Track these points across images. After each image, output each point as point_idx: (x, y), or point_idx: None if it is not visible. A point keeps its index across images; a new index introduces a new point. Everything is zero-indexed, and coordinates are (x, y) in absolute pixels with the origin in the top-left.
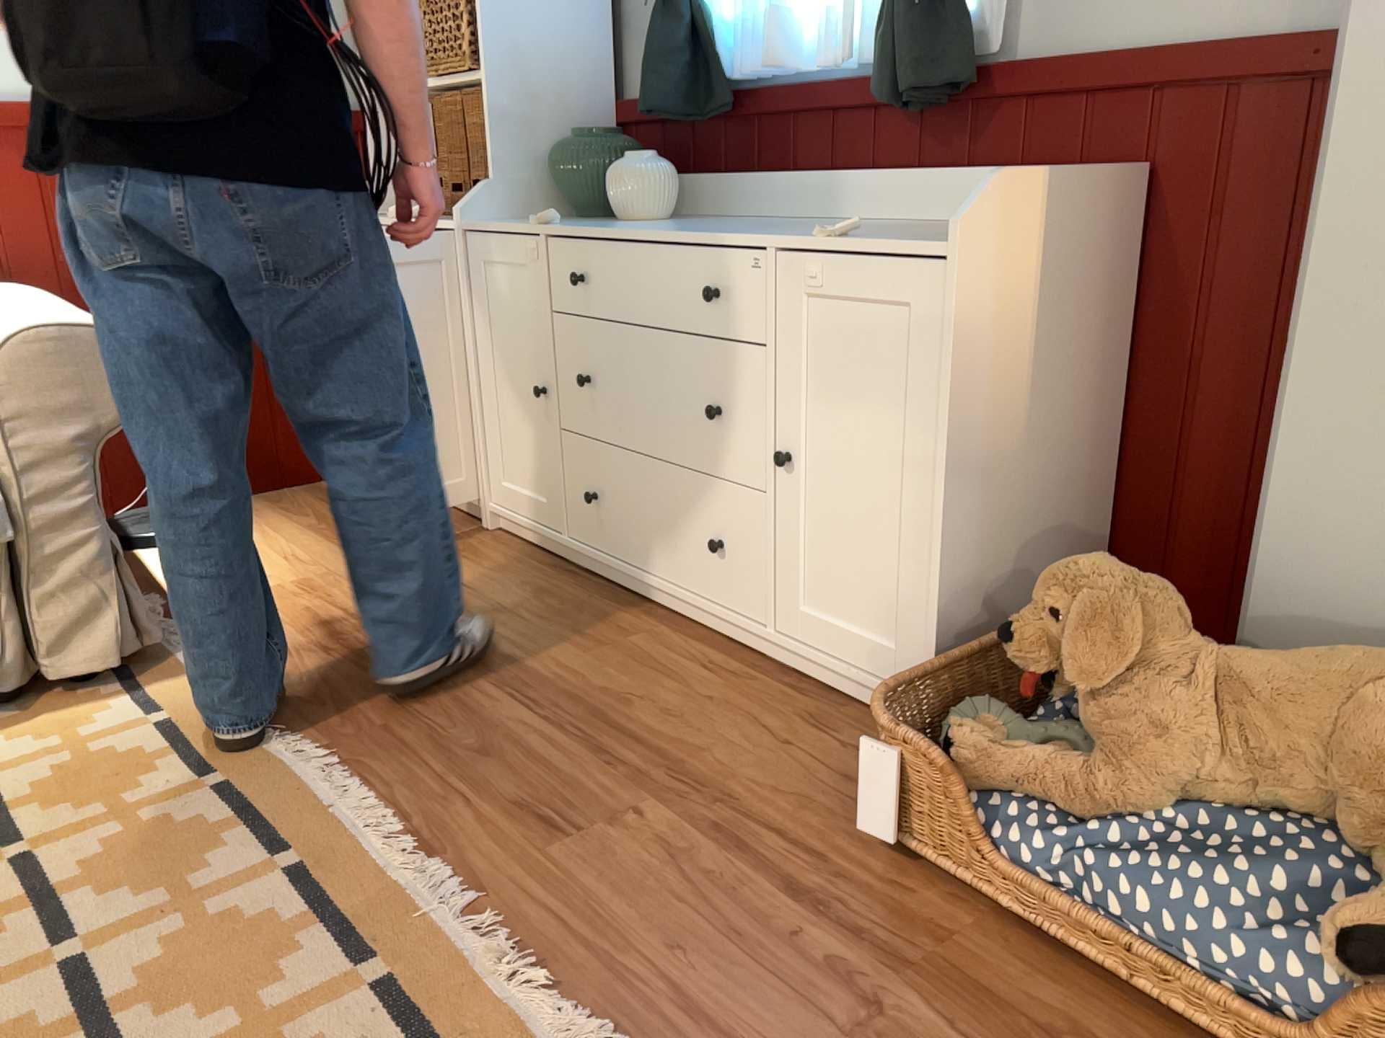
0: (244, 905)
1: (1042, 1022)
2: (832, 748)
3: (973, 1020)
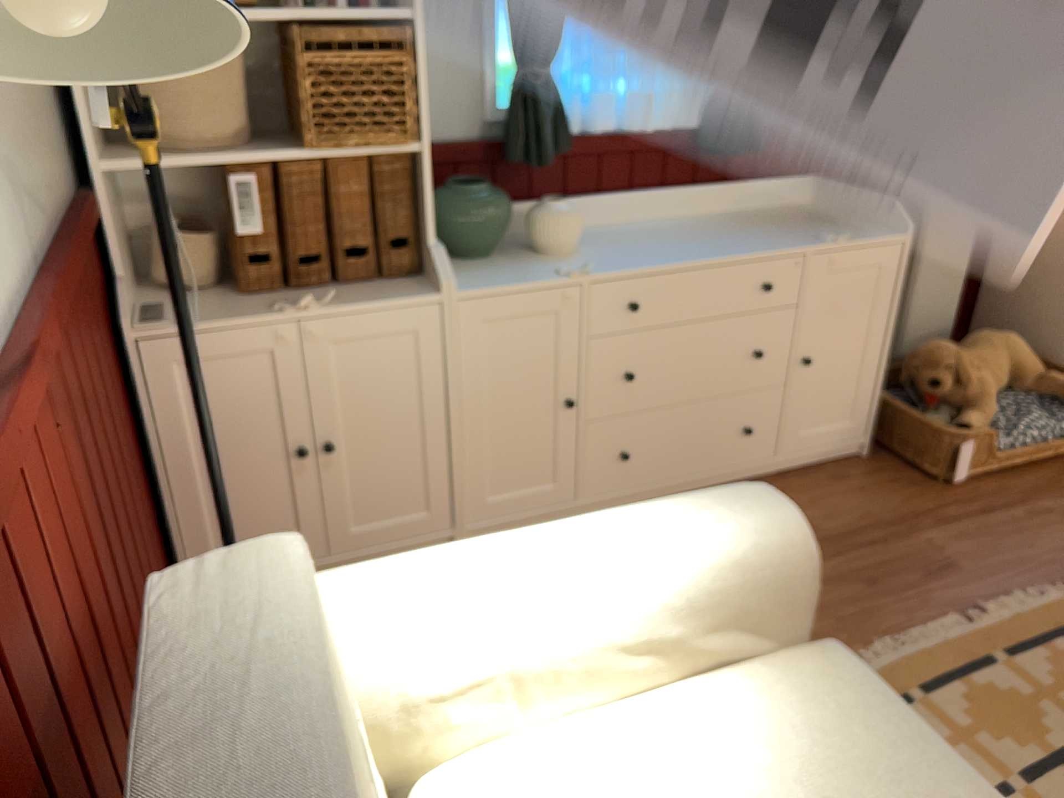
0: (1046, 676)
1: (1050, 485)
2: (867, 479)
3: (1053, 496)
